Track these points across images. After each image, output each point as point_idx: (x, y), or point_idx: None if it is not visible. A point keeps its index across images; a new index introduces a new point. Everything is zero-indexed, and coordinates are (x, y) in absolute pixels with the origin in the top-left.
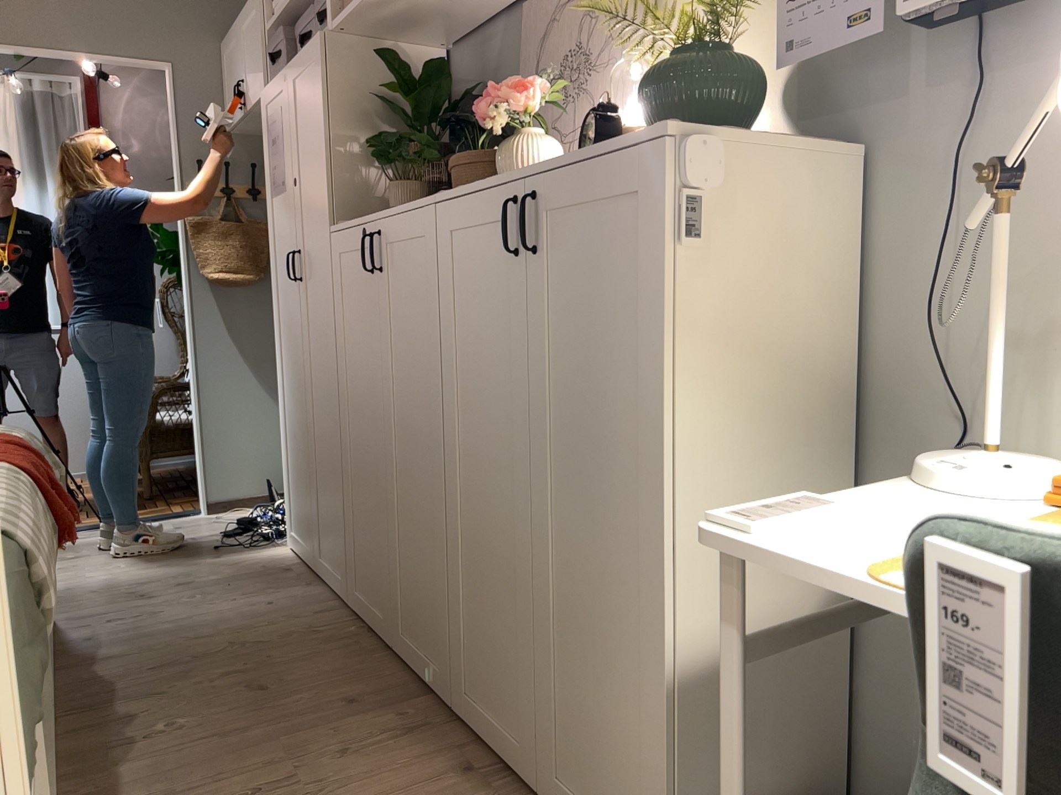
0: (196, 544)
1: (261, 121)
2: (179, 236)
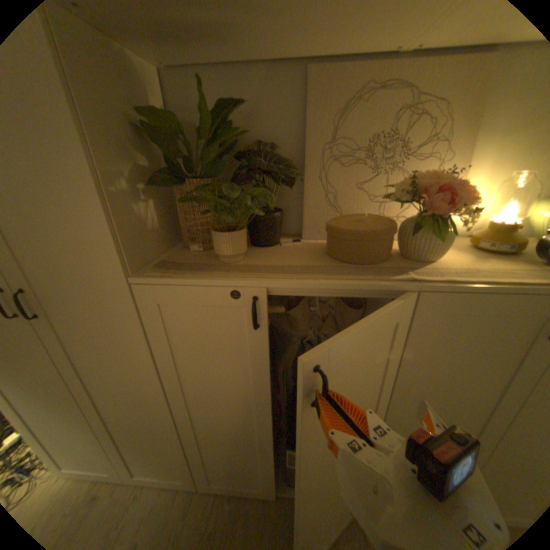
0: None
1: None
2: None
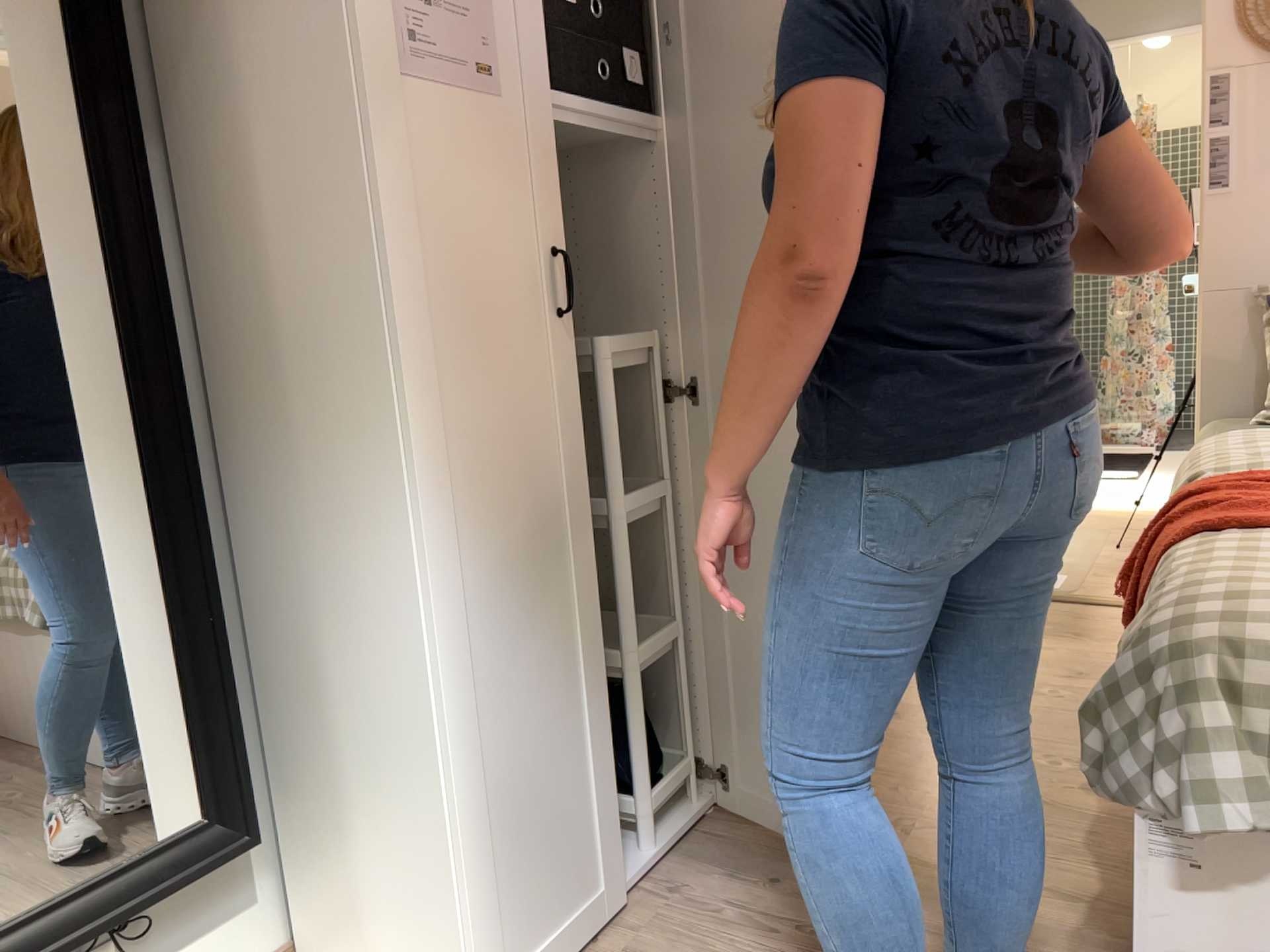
0: None
1: None
2: None
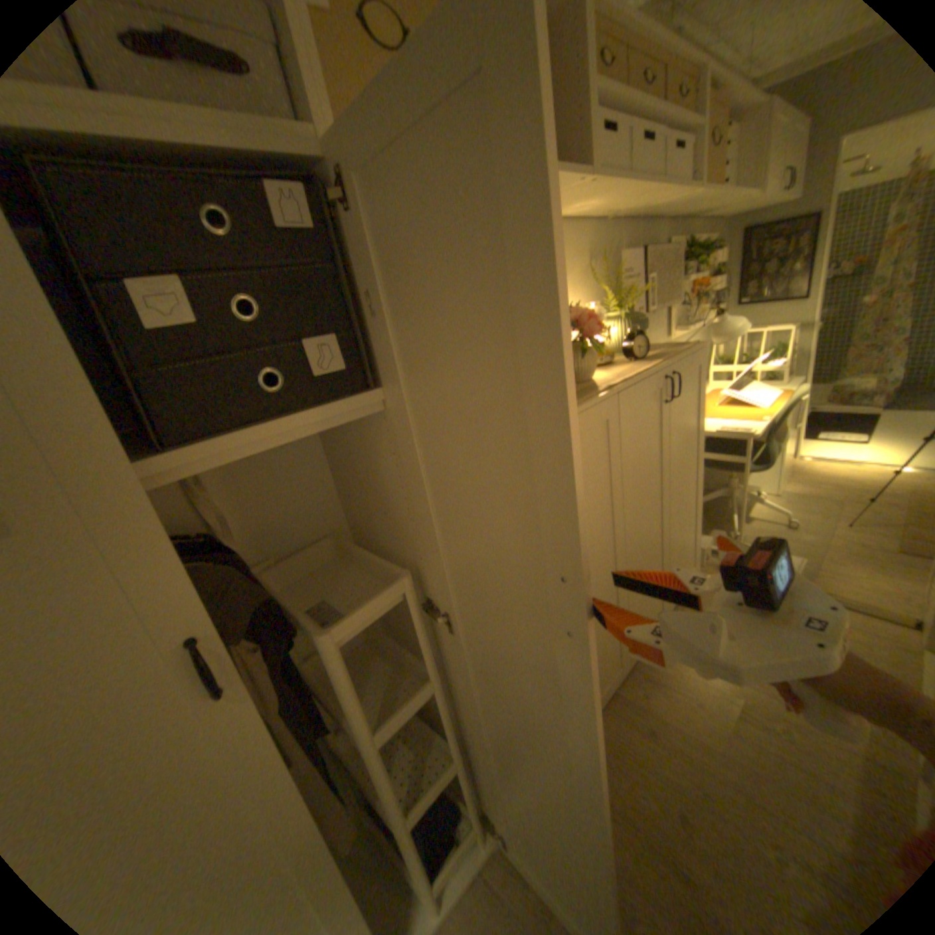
0: None
1: None
2: None
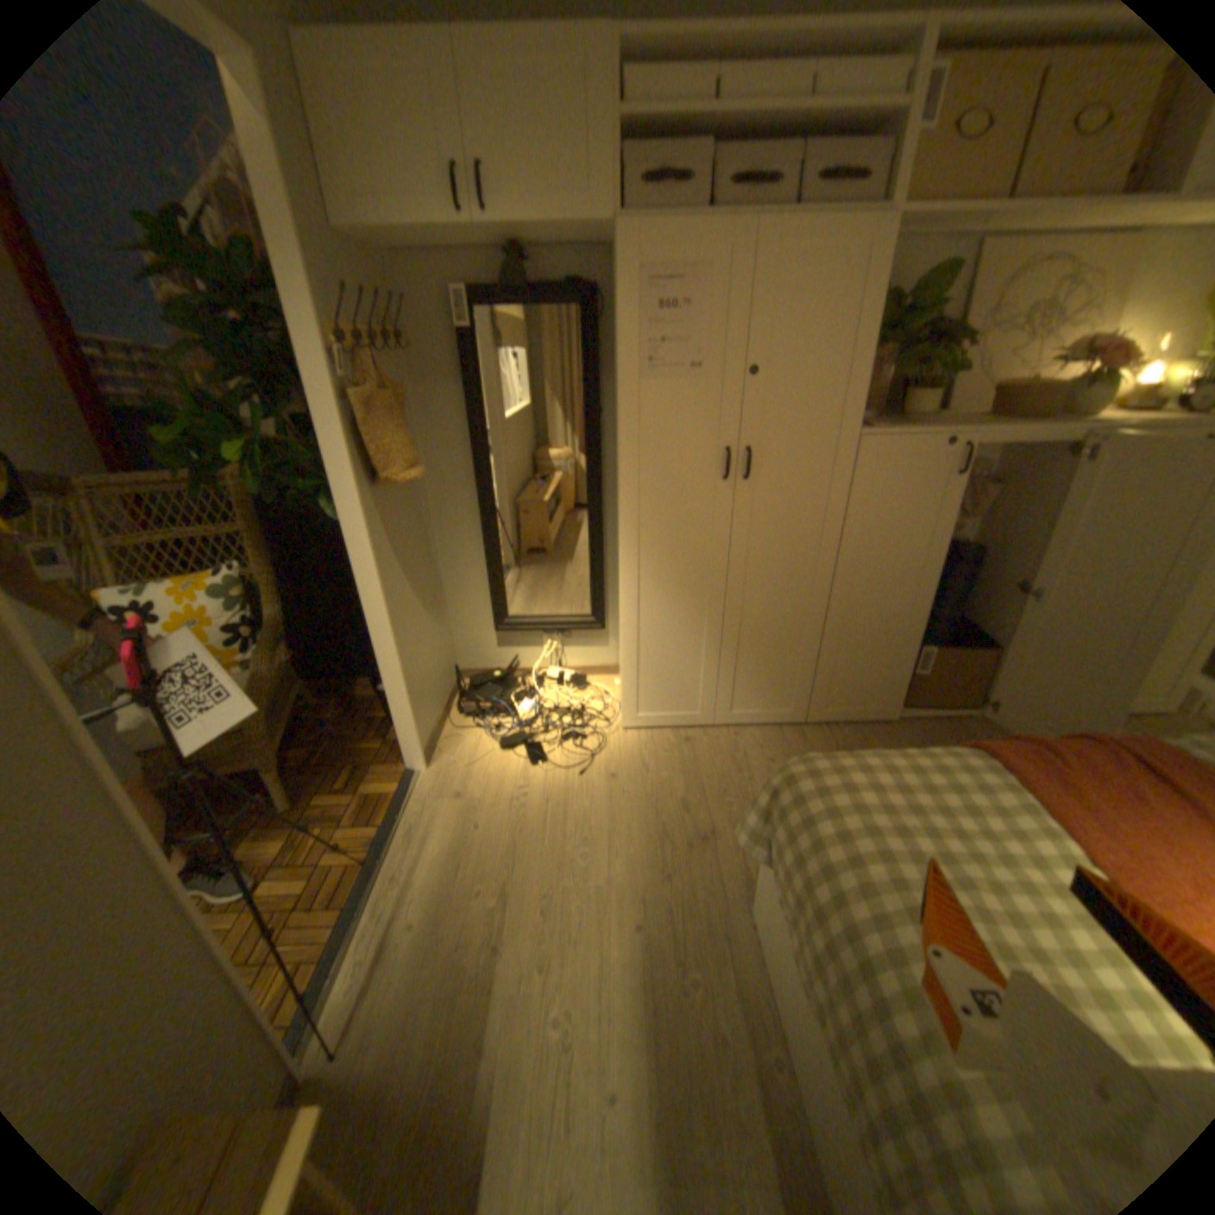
0: (547, 786)
1: (617, 268)
2: (315, 422)
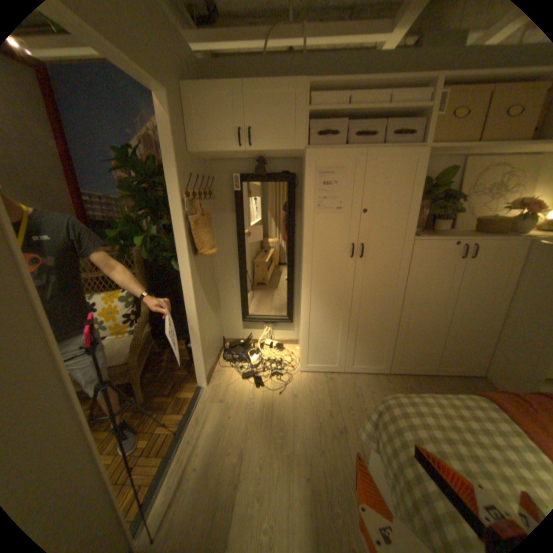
0: (263, 399)
1: (305, 169)
2: (174, 229)
